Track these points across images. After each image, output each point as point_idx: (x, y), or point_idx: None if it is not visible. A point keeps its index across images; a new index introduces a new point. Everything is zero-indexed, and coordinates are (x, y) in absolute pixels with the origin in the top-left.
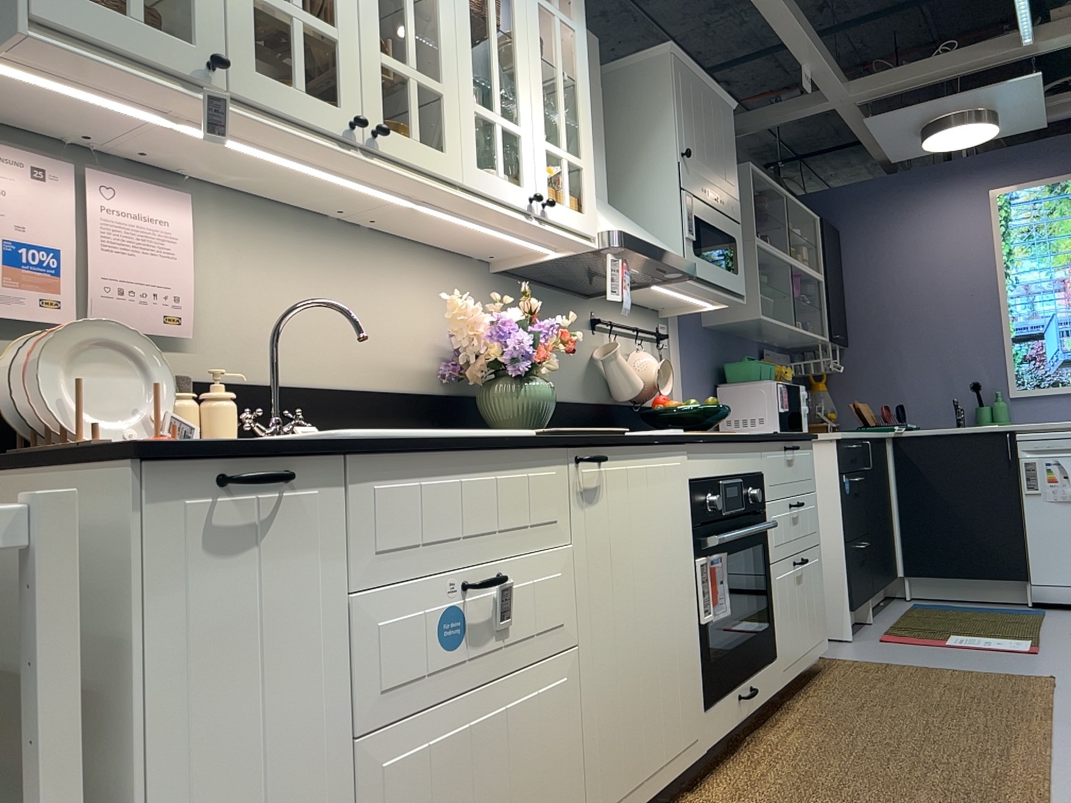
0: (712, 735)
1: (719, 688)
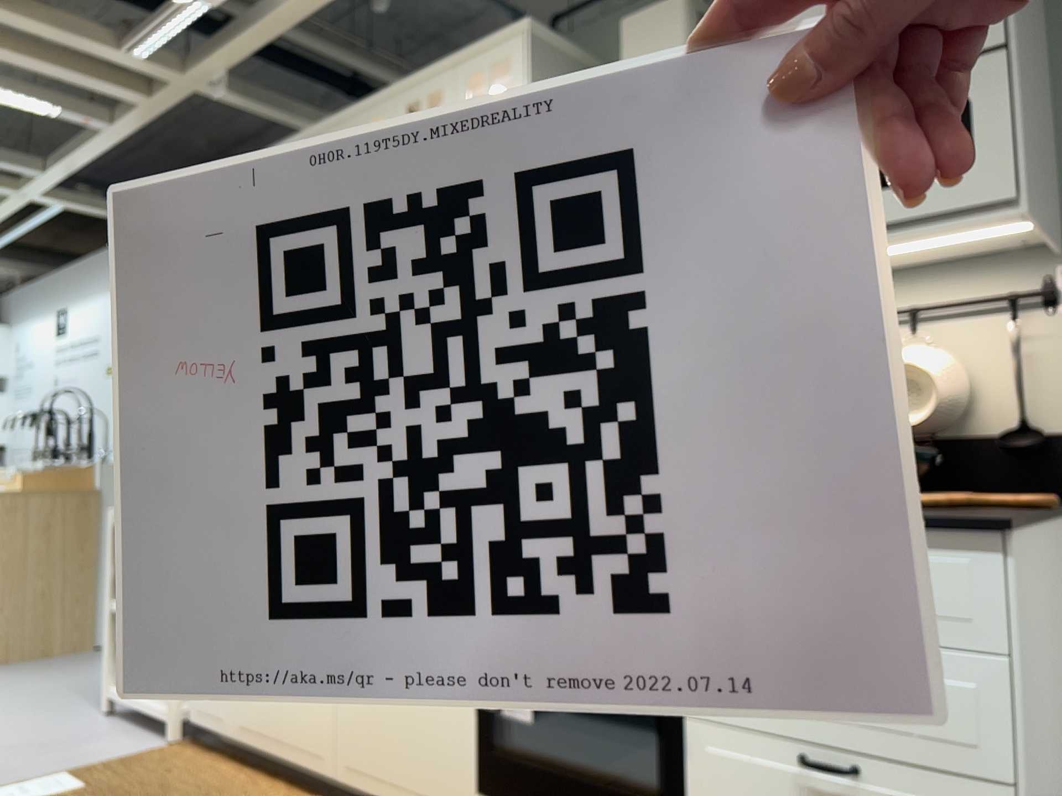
0: None
1: (507, 795)
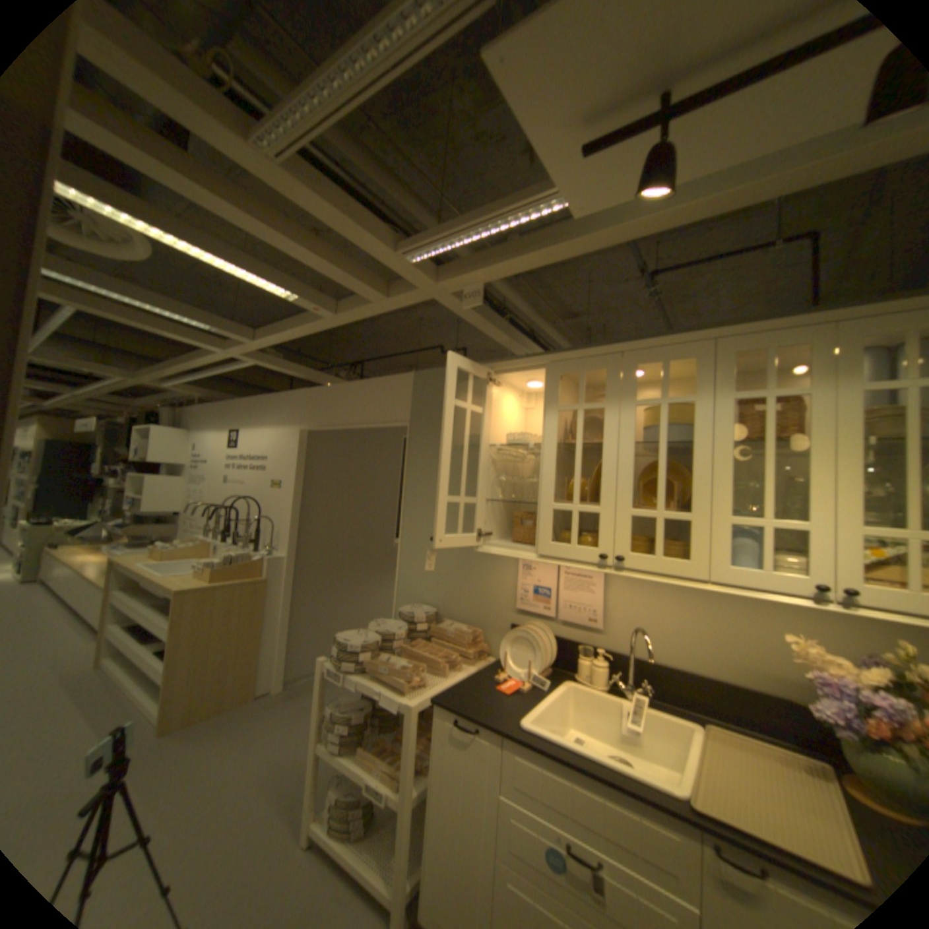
0: None
1: None
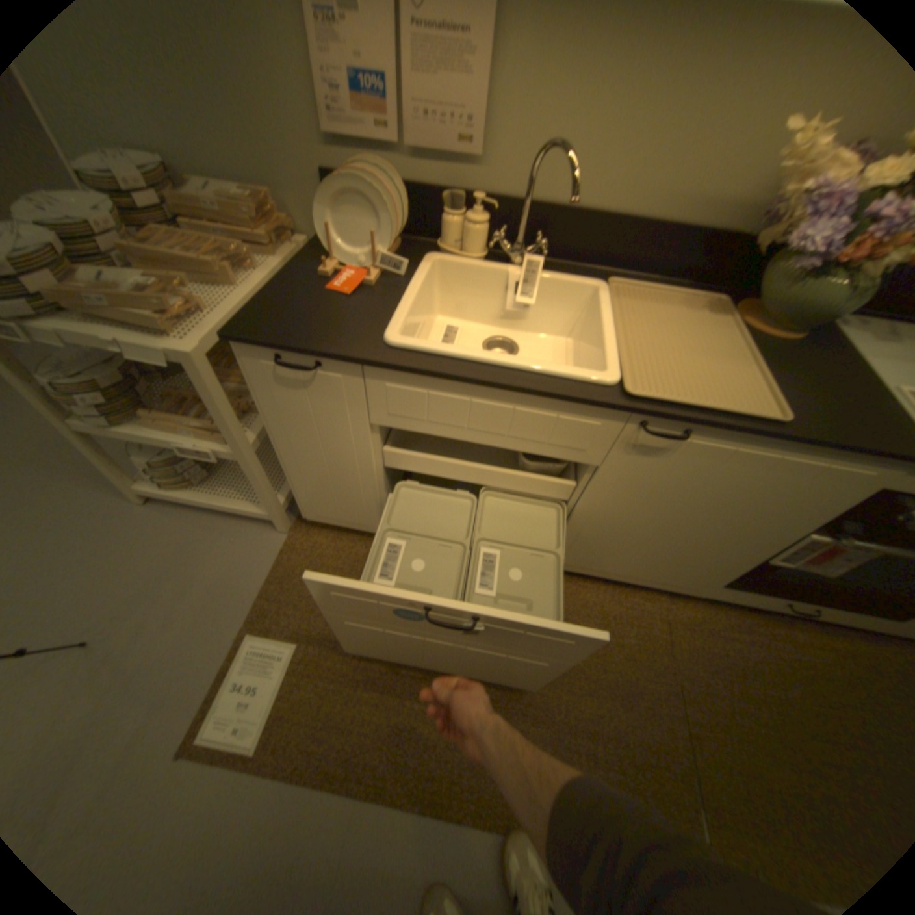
0: (721, 598)
1: (761, 592)
